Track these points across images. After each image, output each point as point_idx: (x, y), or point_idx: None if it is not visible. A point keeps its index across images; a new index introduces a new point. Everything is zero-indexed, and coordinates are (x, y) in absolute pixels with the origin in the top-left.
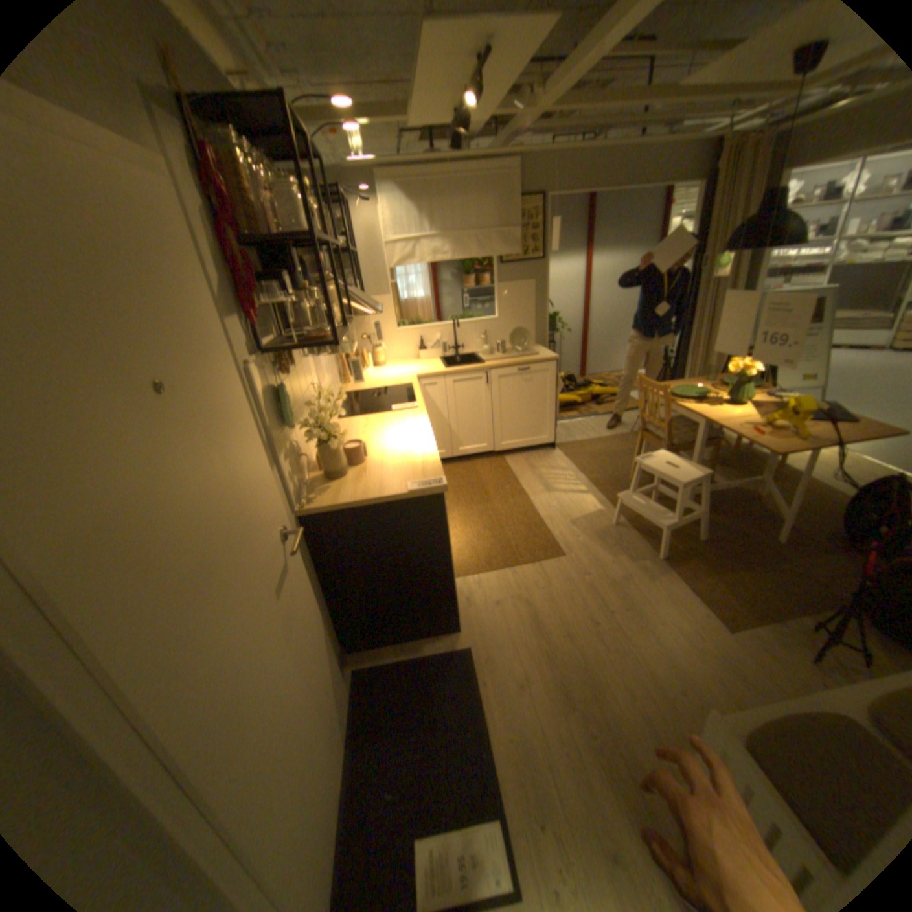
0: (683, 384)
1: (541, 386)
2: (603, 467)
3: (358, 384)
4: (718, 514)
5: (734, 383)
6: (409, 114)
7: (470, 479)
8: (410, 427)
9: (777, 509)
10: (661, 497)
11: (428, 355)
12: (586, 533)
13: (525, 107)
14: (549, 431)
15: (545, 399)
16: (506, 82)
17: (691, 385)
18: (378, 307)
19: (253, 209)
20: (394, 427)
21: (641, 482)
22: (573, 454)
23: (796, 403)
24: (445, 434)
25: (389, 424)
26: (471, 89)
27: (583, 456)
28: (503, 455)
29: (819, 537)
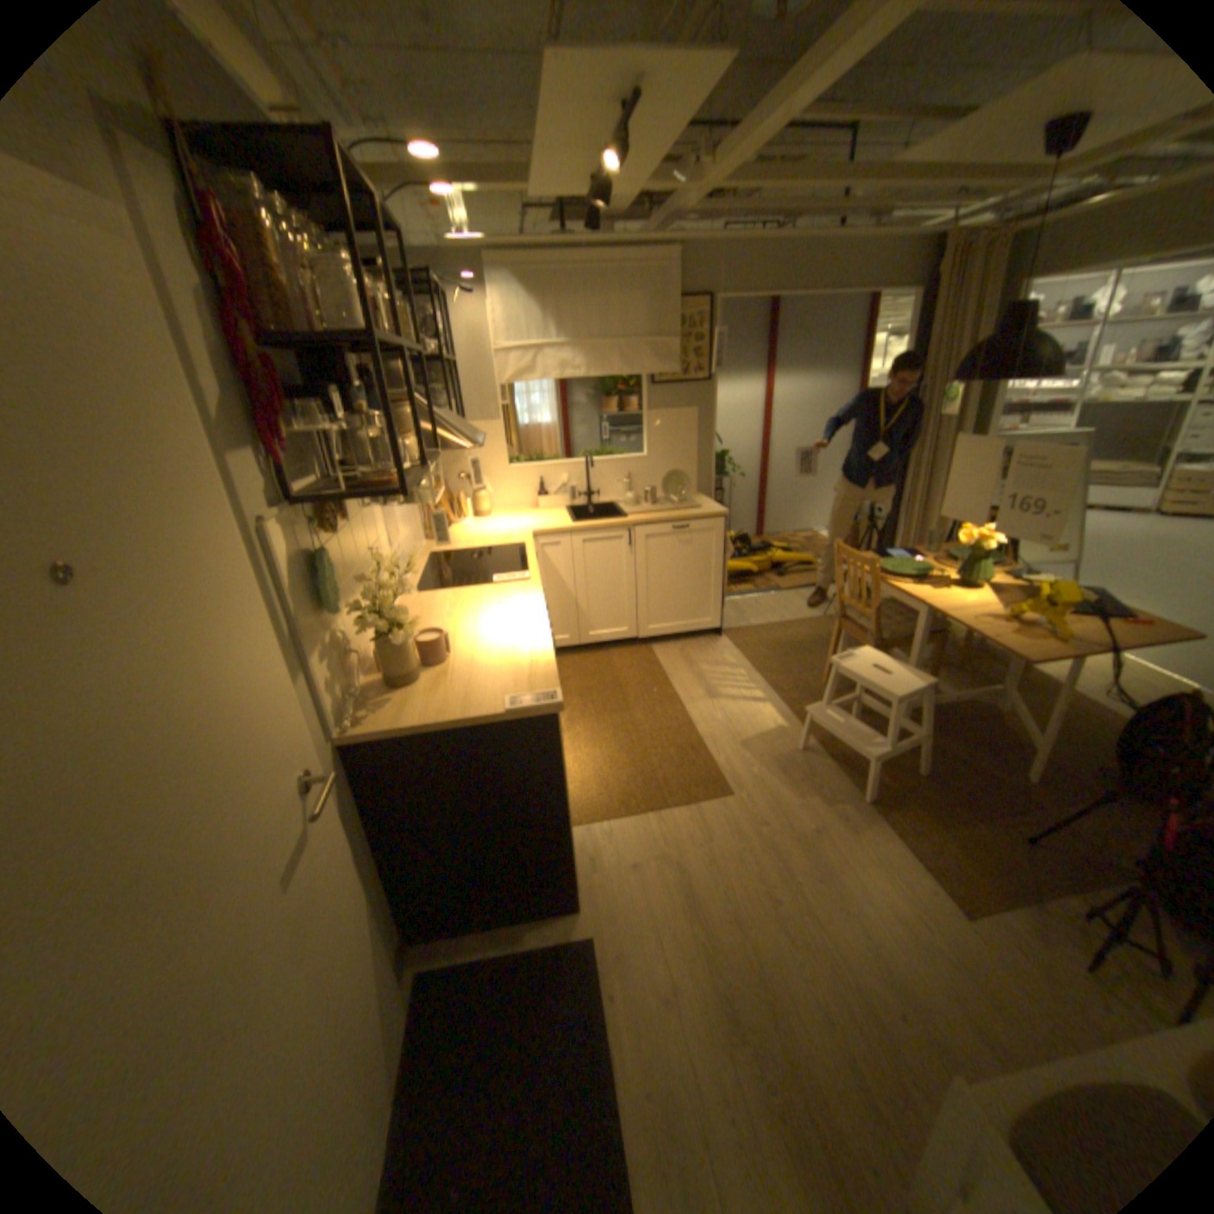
0: (897, 554)
1: (704, 550)
2: (786, 664)
3: (451, 541)
4: (945, 737)
5: (964, 556)
6: (531, 181)
7: (603, 676)
8: (516, 609)
9: (1025, 731)
10: (866, 711)
11: (550, 503)
12: (763, 761)
13: (688, 180)
14: (714, 611)
15: (709, 567)
16: (662, 143)
17: (907, 557)
18: (478, 438)
19: (284, 294)
20: (493, 608)
21: (838, 687)
22: (746, 645)
23: (1050, 588)
24: (571, 612)
25: (487, 603)
26: (614, 148)
27: (760, 647)
28: (651, 643)
29: (1084, 774)
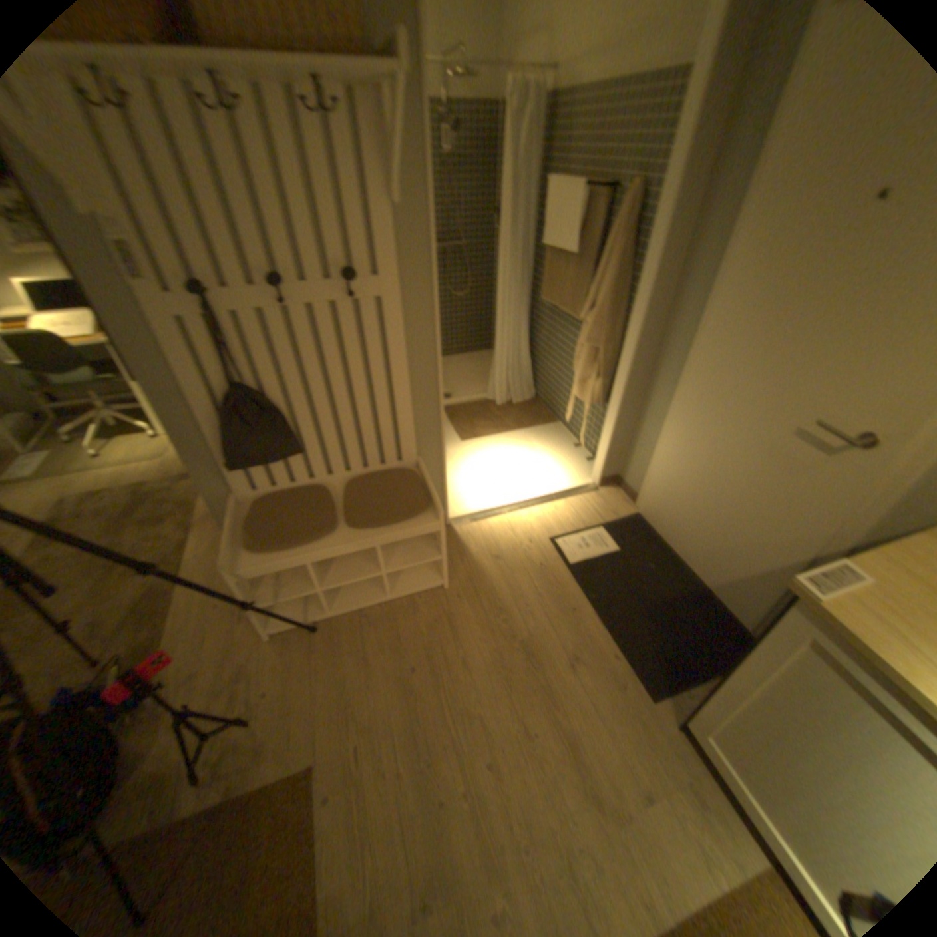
0: None
1: None
2: None
3: None
4: None
5: None
6: None
7: None
8: None
9: None
10: None
11: None
12: None
13: None
14: None
15: None
16: None
17: None
18: None
19: None
20: None
21: None
22: None
23: None
24: None
25: None
26: None
27: None
28: None
29: None
